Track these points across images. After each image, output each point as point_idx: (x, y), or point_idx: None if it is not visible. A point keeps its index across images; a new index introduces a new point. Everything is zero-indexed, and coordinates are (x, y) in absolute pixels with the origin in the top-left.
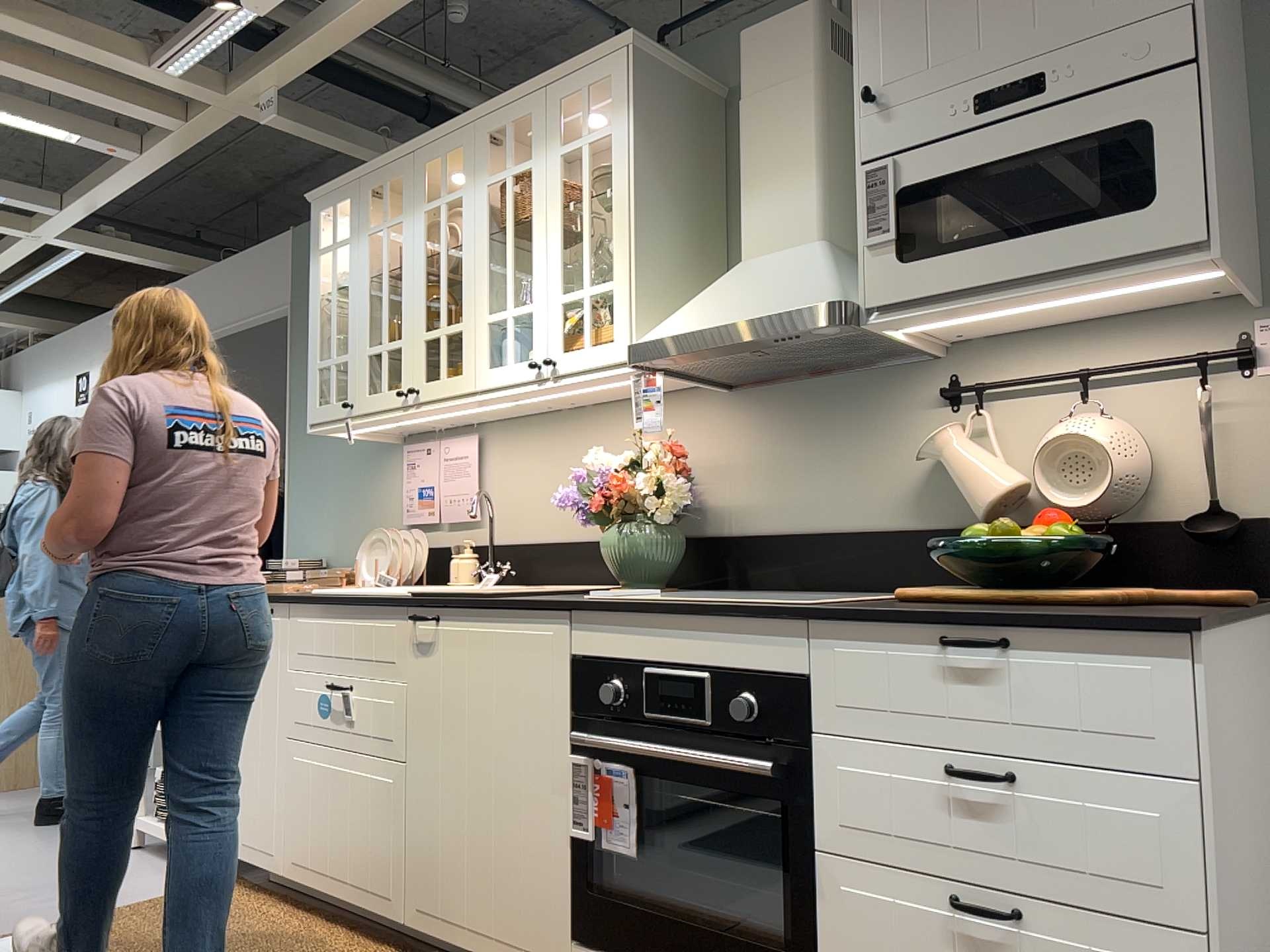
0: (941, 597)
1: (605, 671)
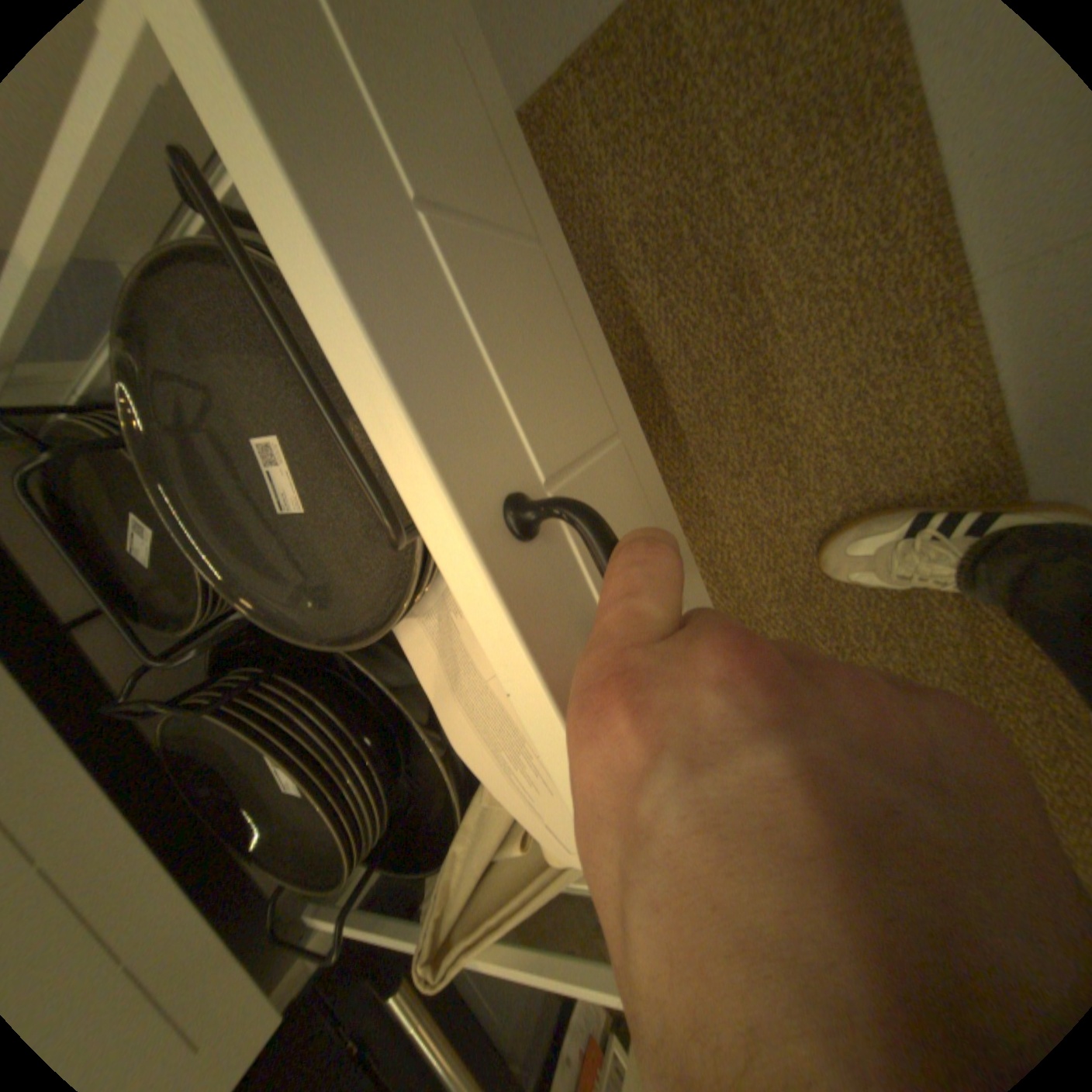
0: None
1: None
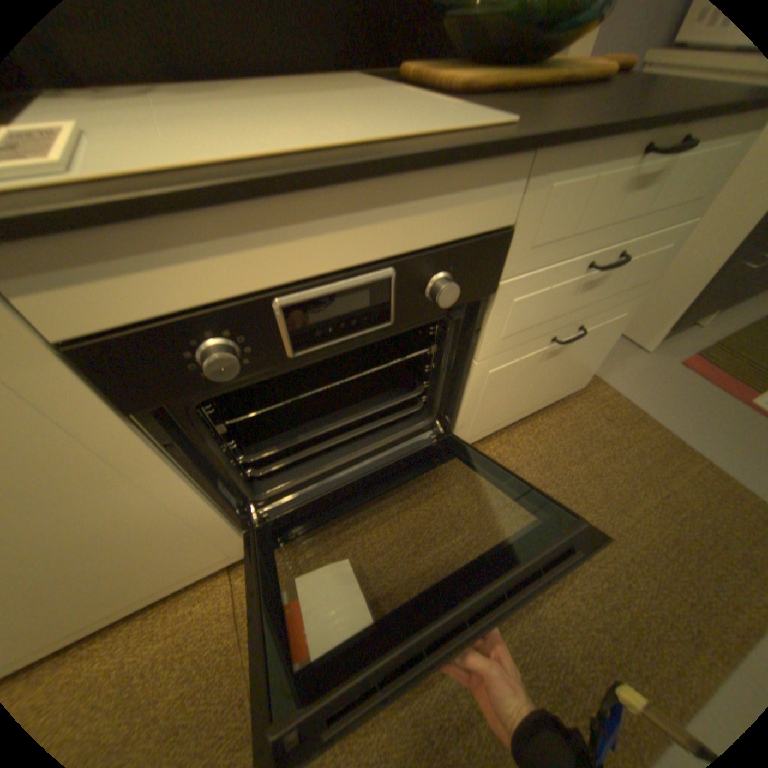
0: (463, 81)
1: (178, 331)
